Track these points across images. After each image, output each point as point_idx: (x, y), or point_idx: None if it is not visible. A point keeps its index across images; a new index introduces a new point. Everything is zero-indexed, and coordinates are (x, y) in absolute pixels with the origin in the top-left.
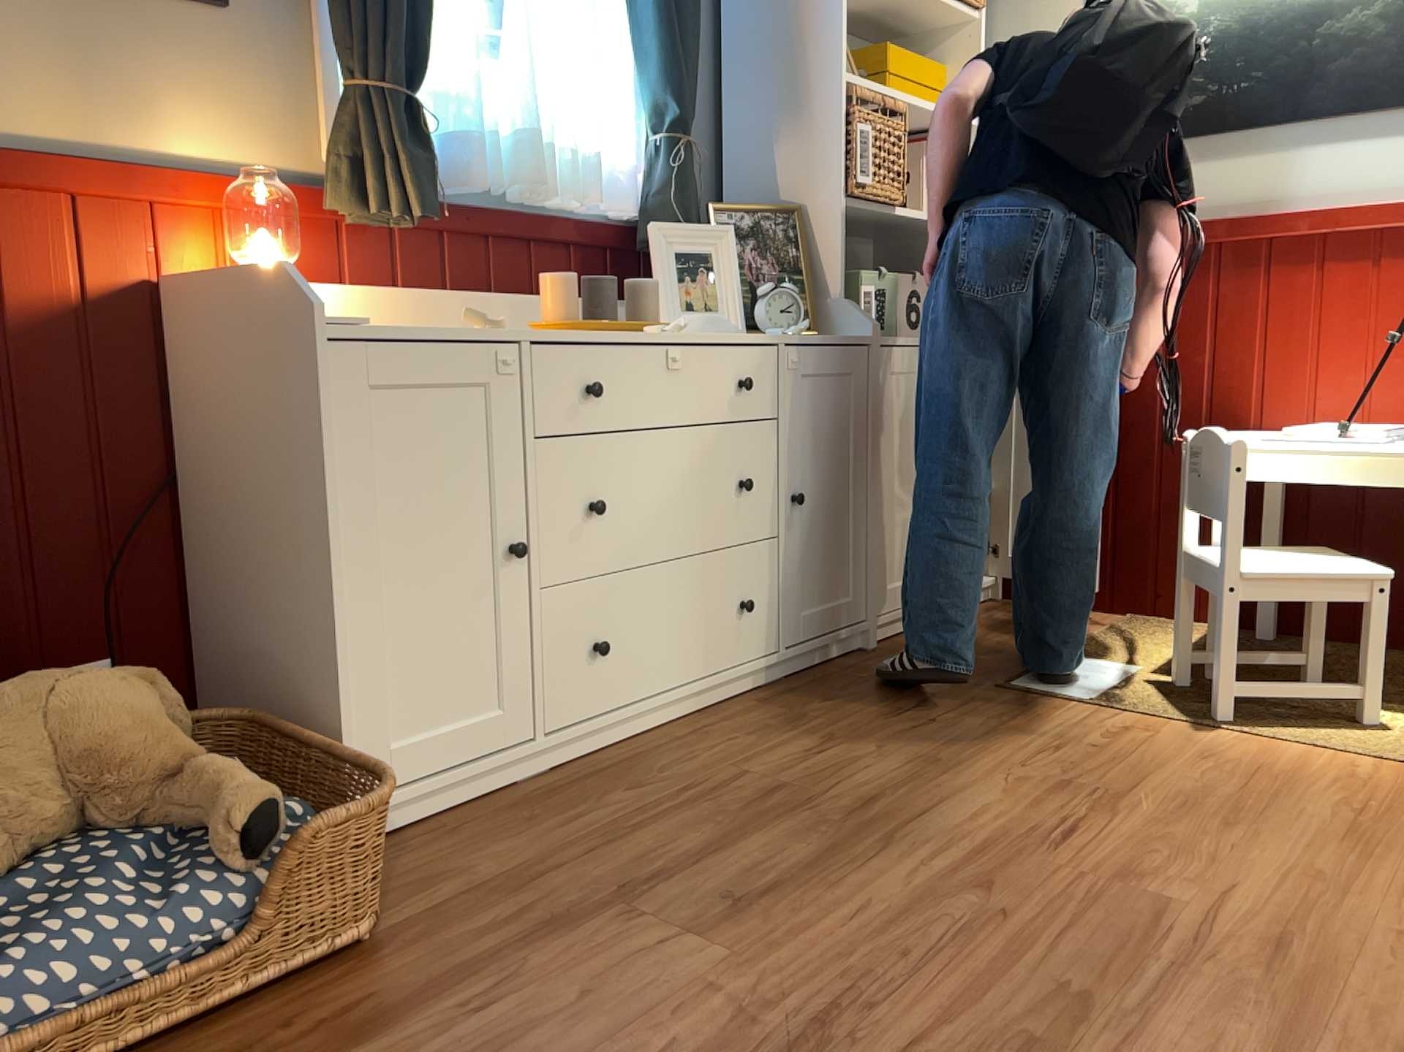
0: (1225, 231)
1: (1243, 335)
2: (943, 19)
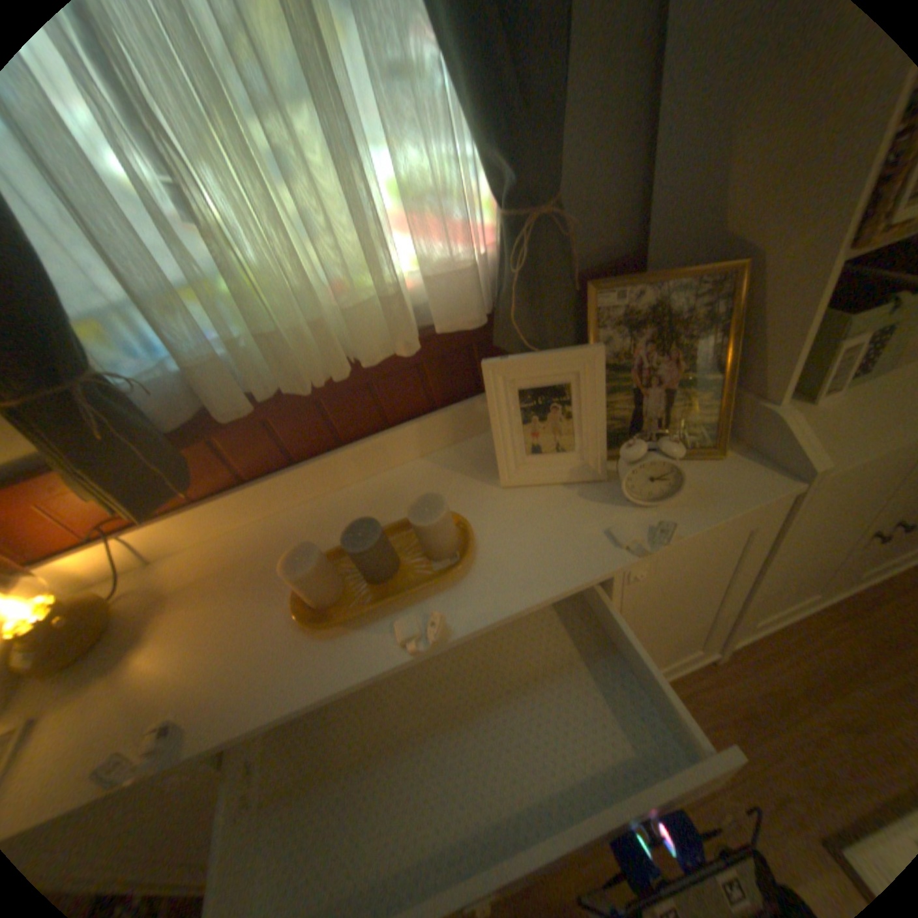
0: None
1: None
2: None
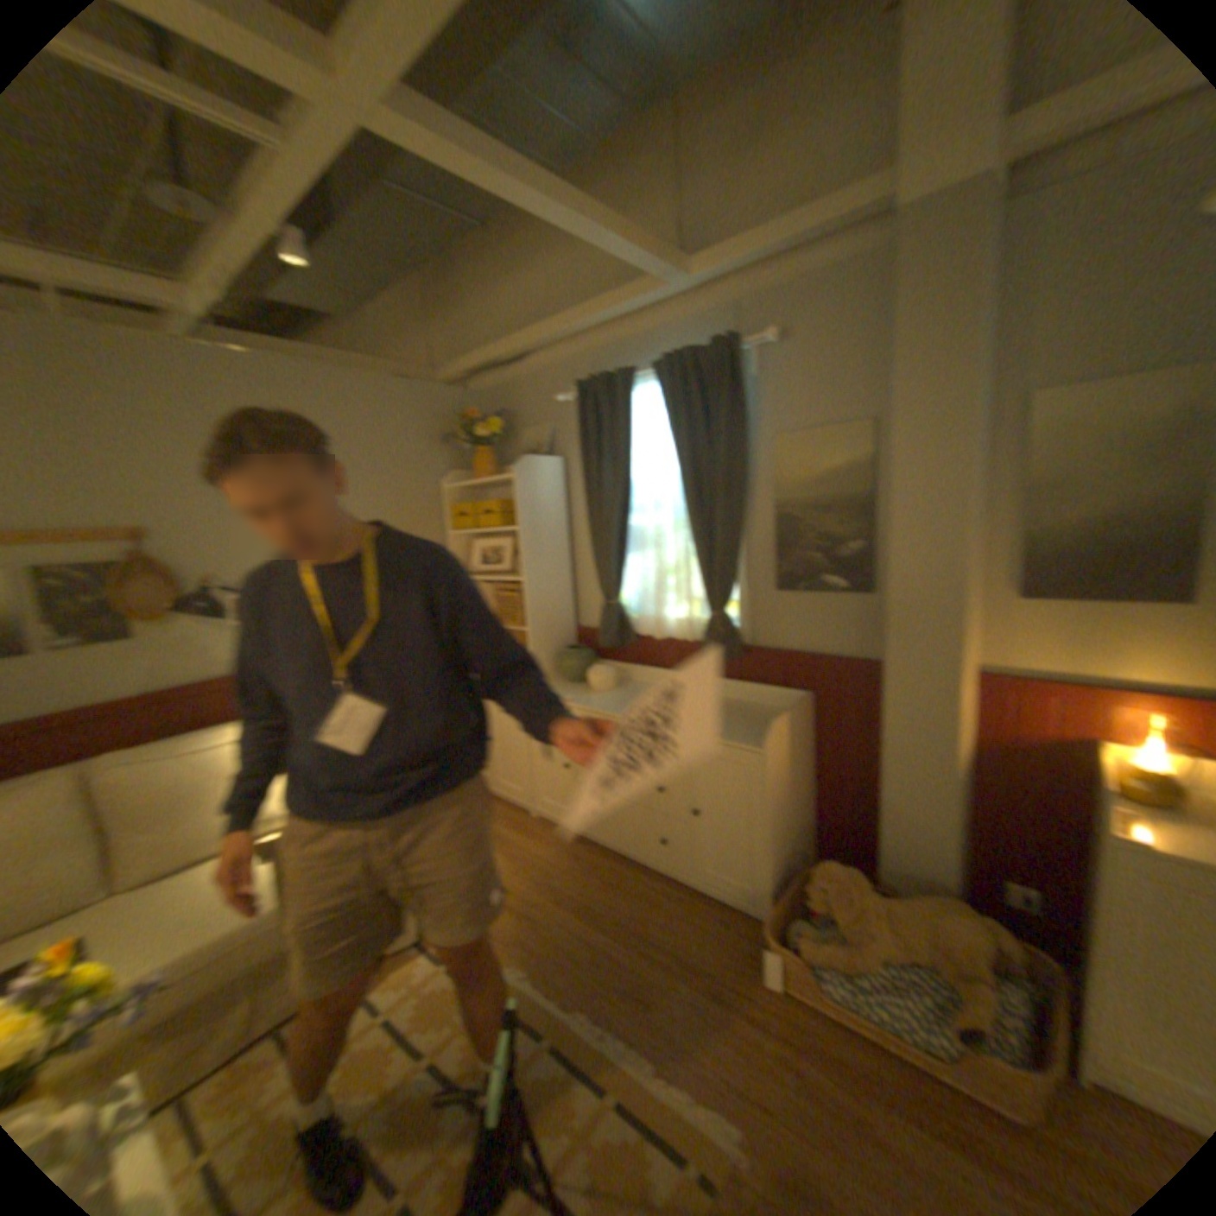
0: None
1: None
2: None
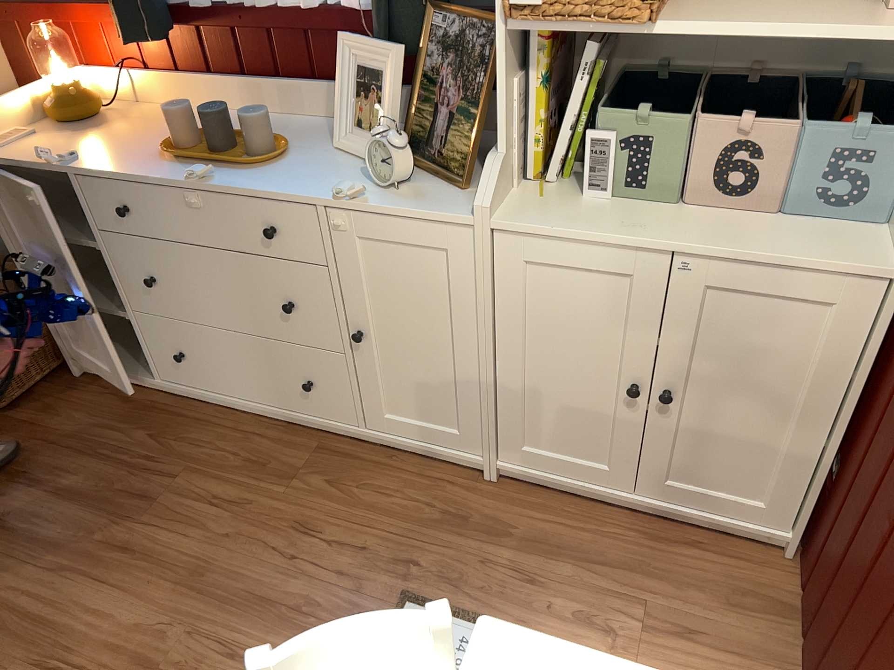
0: None
1: None
2: None
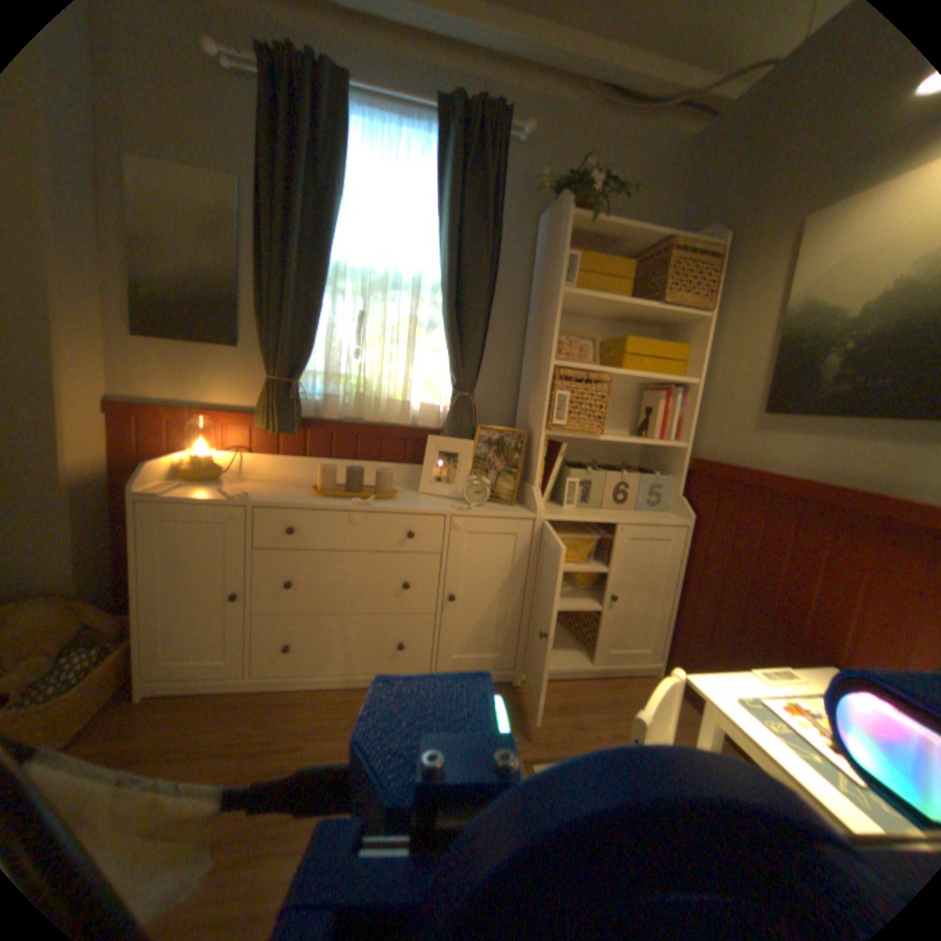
0: (849, 499)
1: (851, 589)
2: (684, 316)
